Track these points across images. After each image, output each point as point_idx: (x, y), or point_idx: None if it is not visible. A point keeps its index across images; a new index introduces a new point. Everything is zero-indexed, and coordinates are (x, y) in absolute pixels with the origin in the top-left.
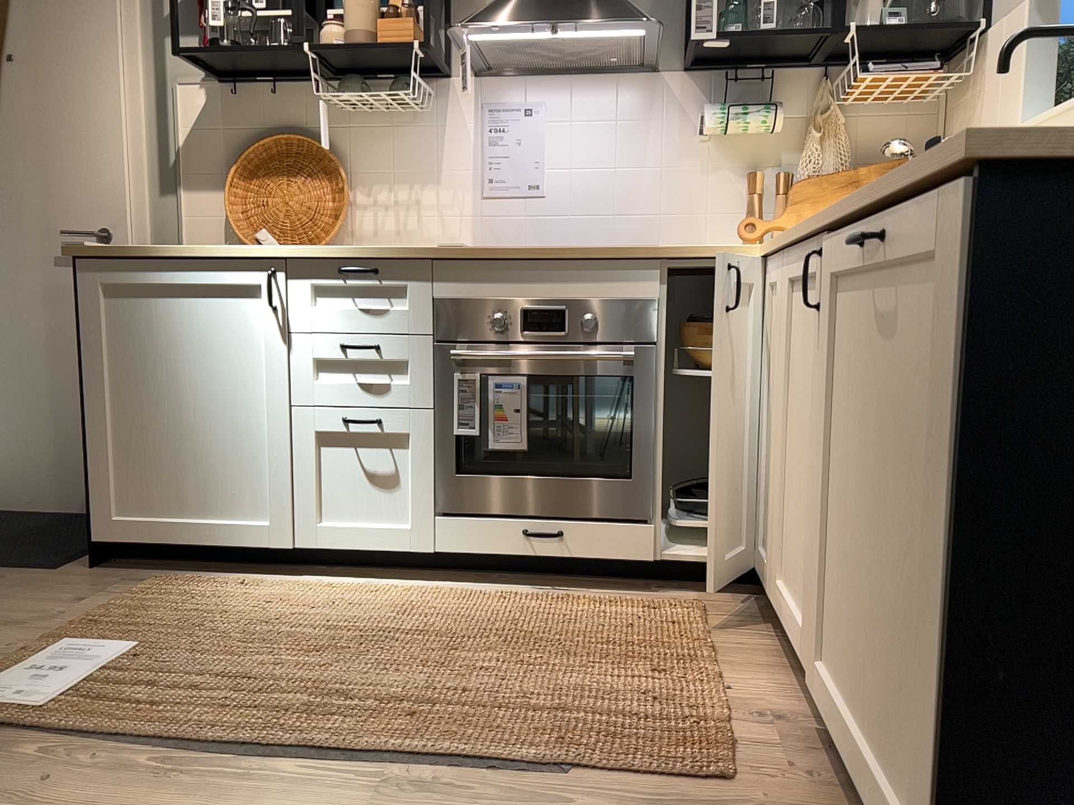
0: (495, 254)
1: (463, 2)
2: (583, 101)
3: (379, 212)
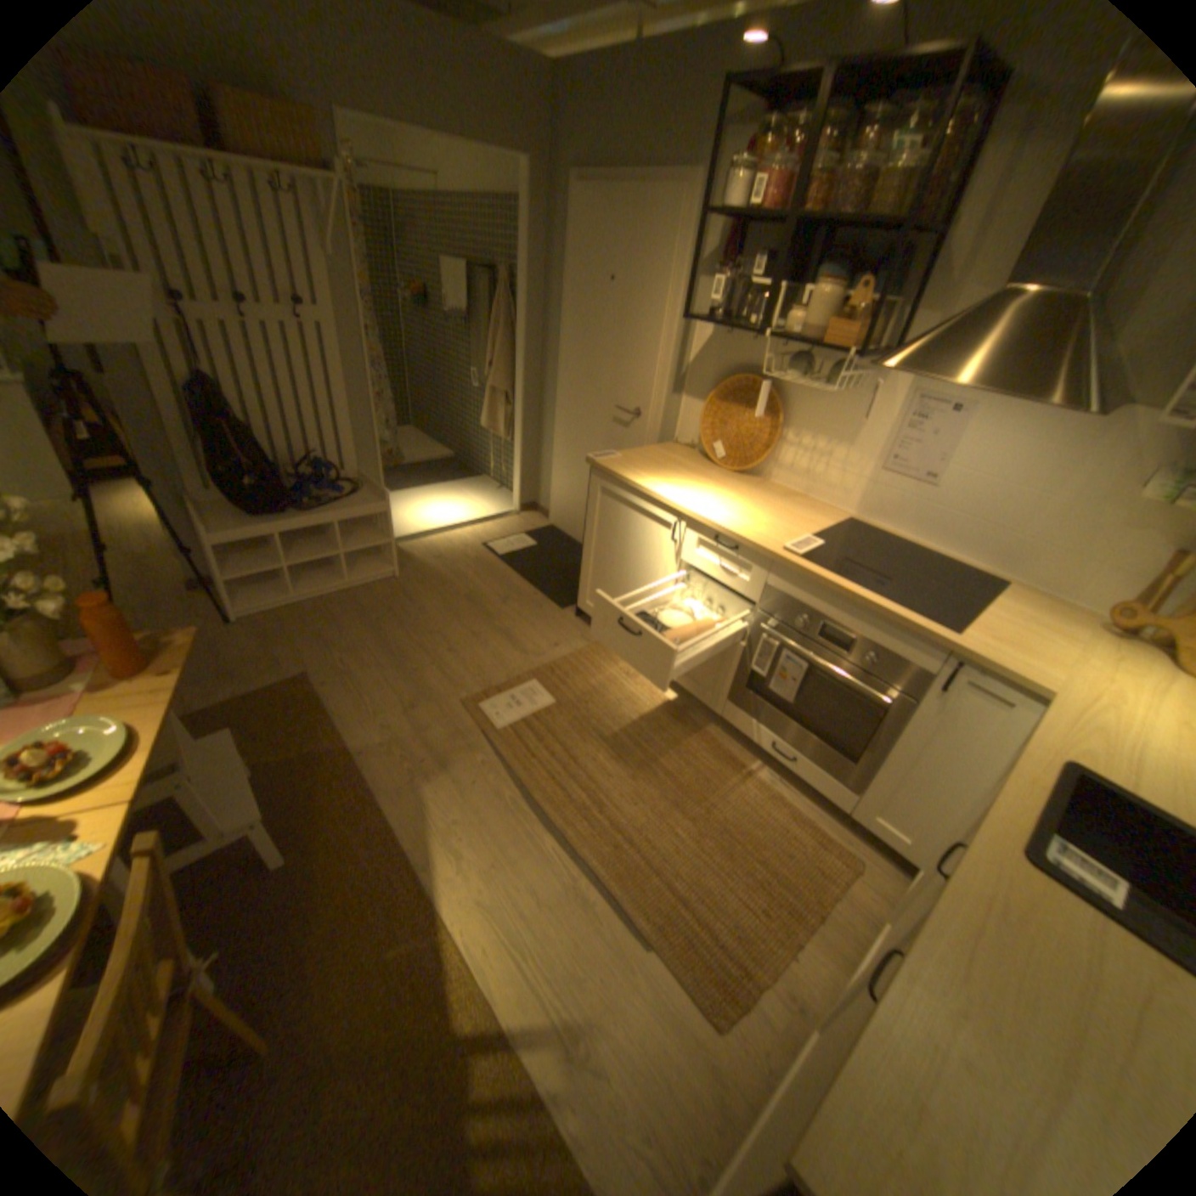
0: (816, 579)
1: (942, 281)
2: (1022, 412)
3: (801, 452)
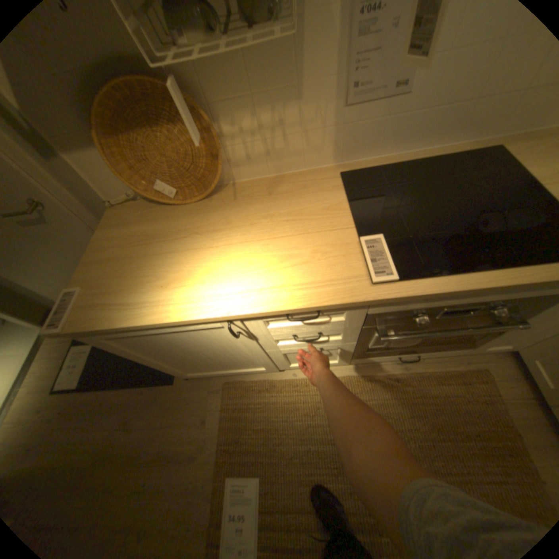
0: (438, 294)
1: None
2: None
3: (248, 137)
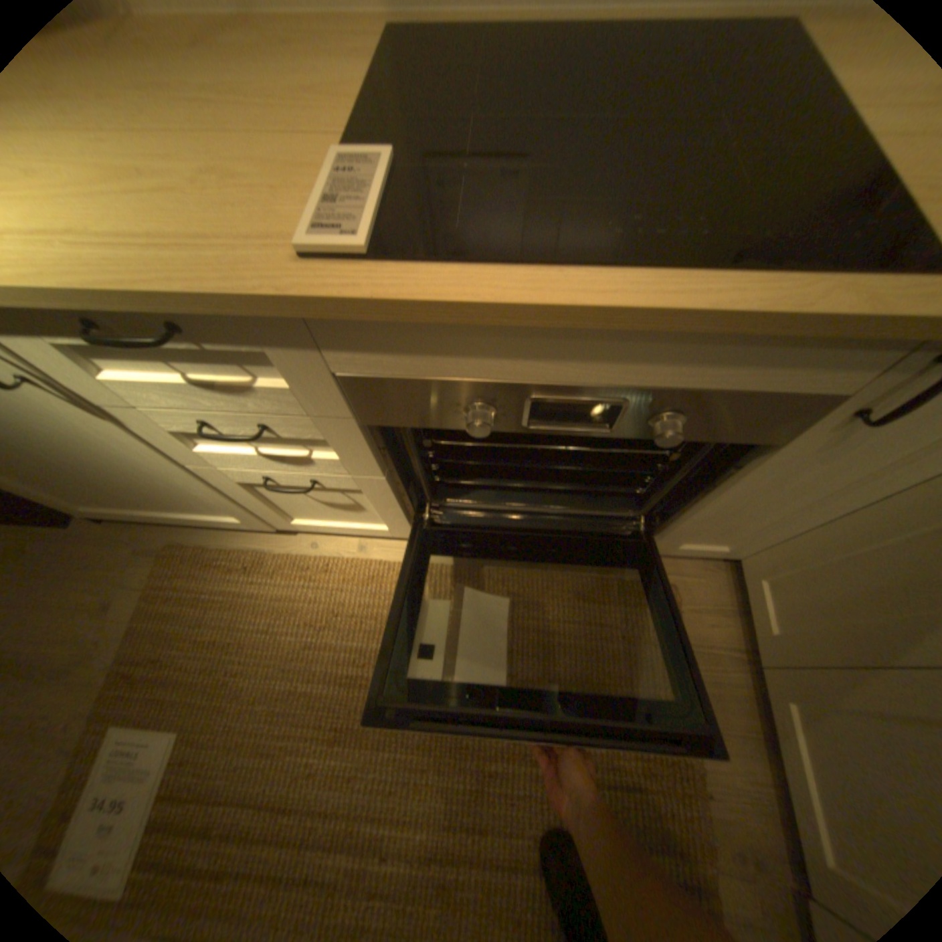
0: (468, 314)
1: None
2: None
3: None
